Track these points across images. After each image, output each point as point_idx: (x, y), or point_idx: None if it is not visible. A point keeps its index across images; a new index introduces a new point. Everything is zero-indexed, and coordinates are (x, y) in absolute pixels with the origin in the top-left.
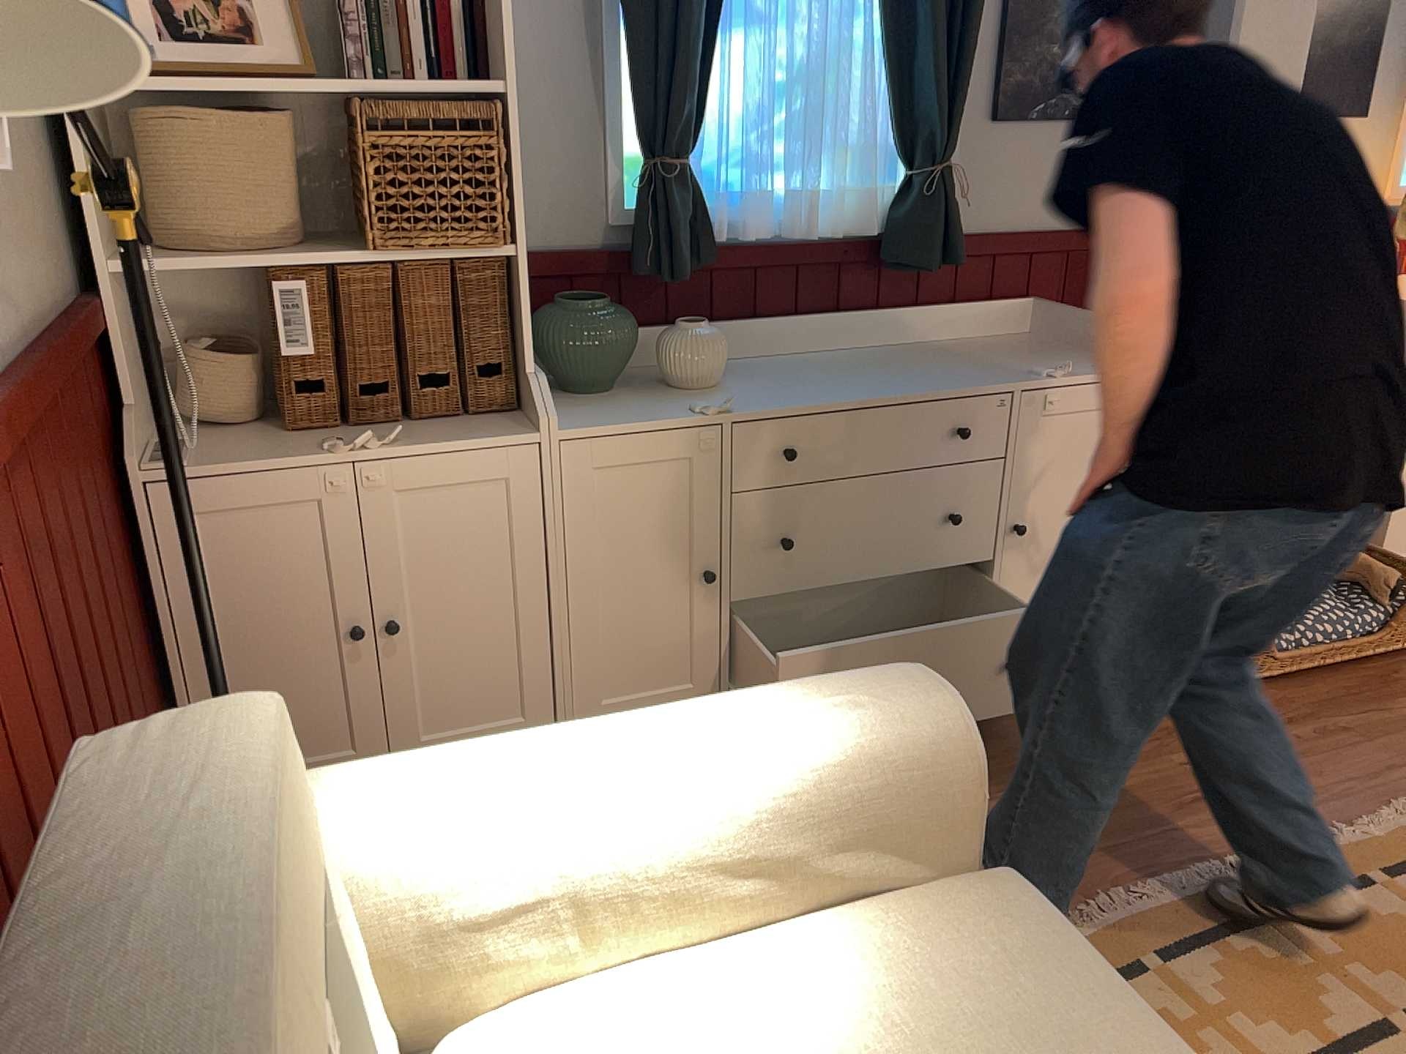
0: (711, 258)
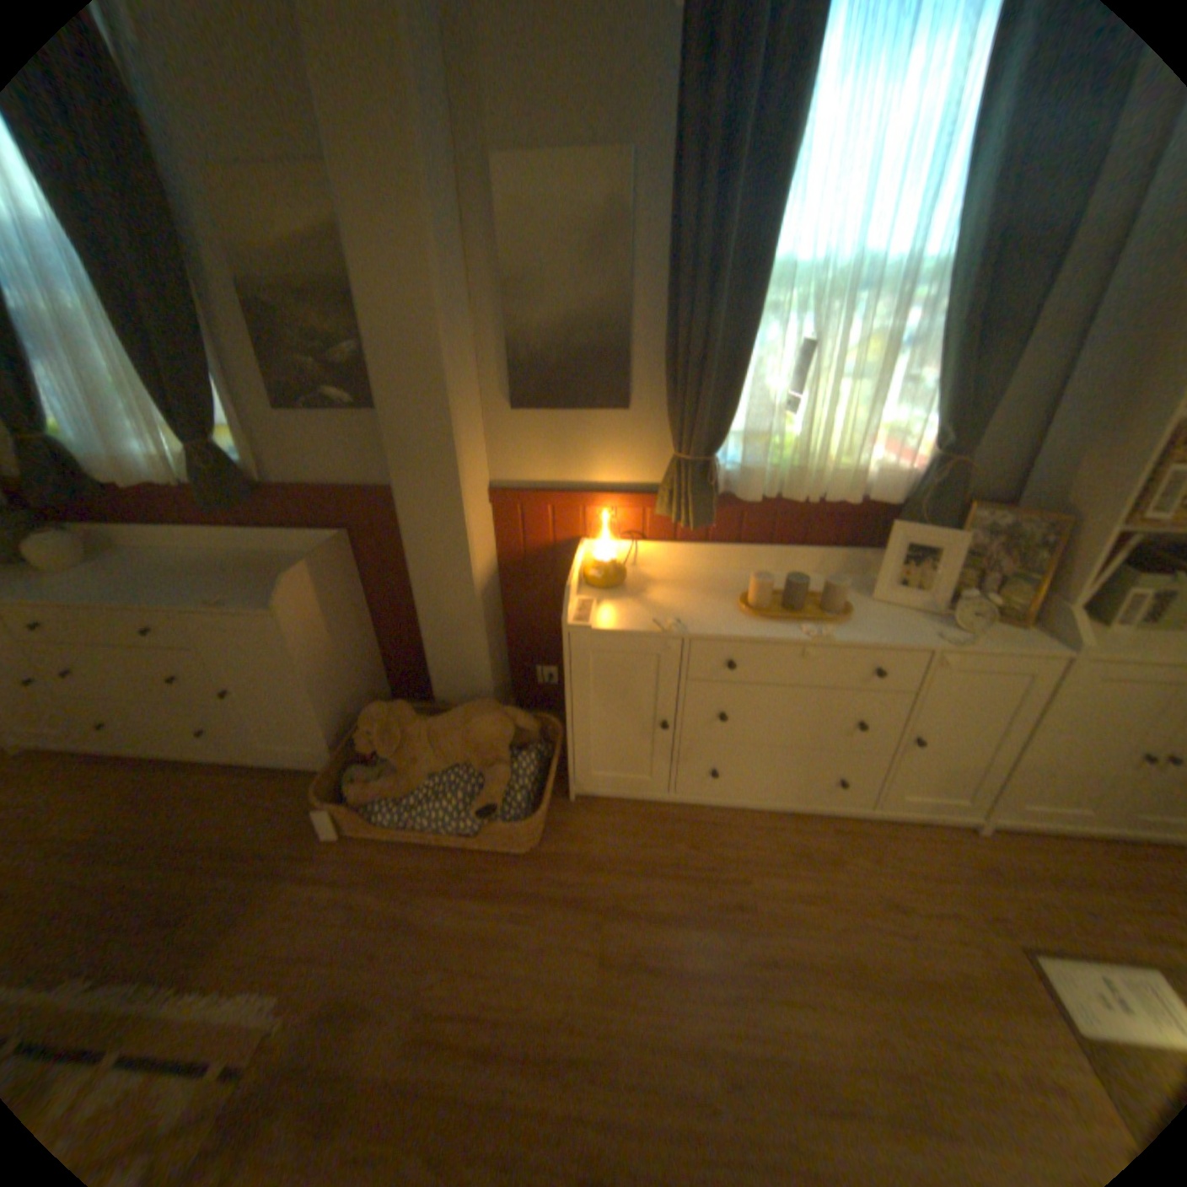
0: (94, 492)
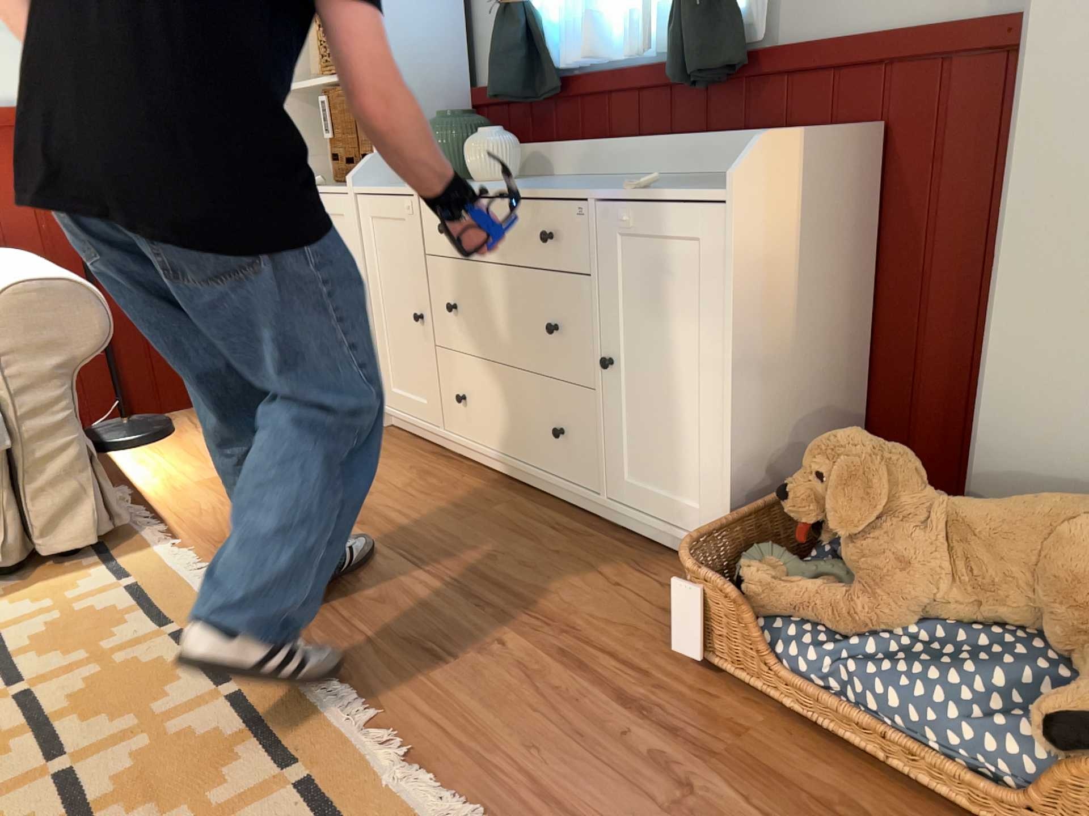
0: (554, 84)
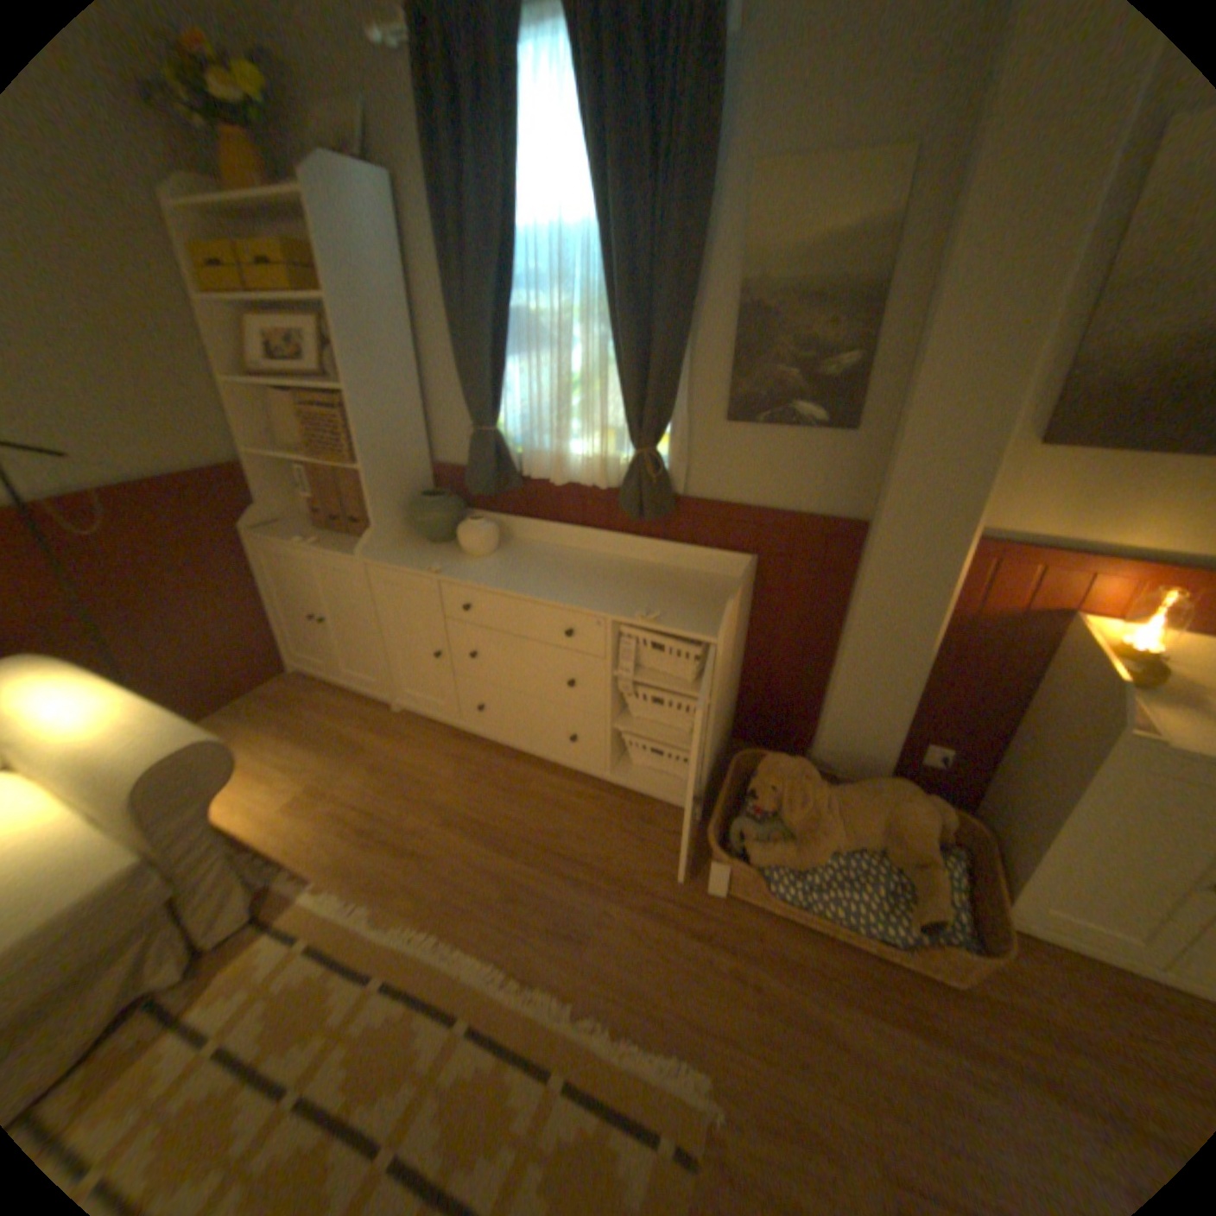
0: (520, 484)
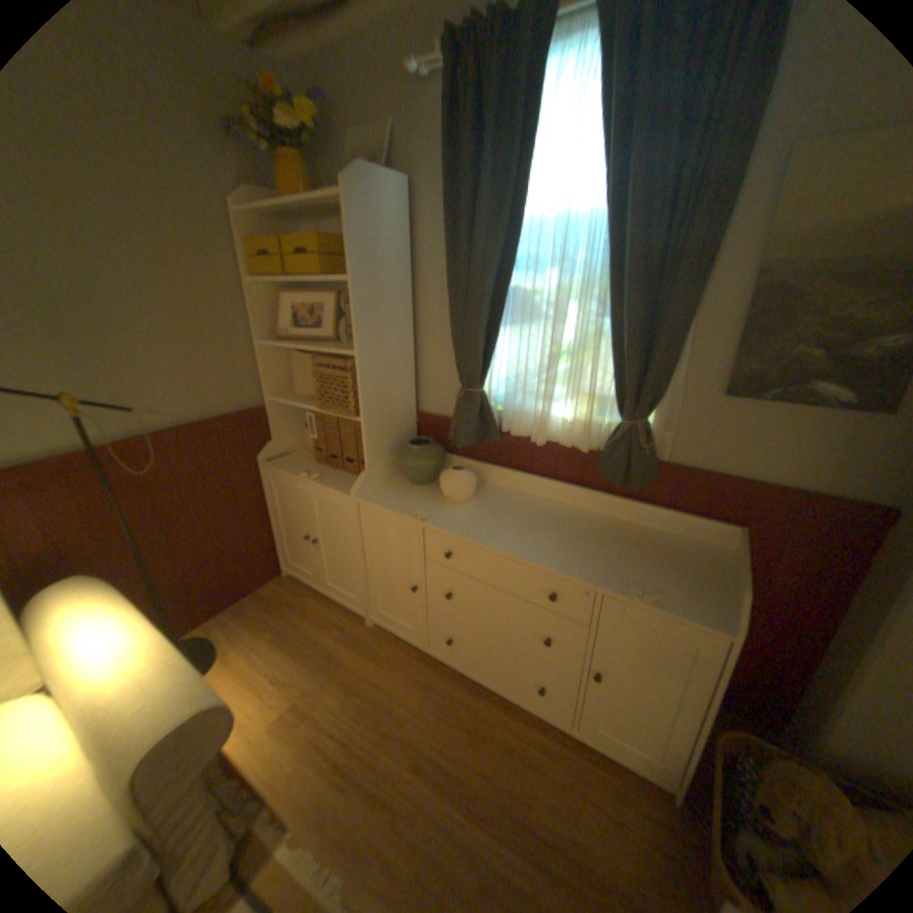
0: (498, 438)
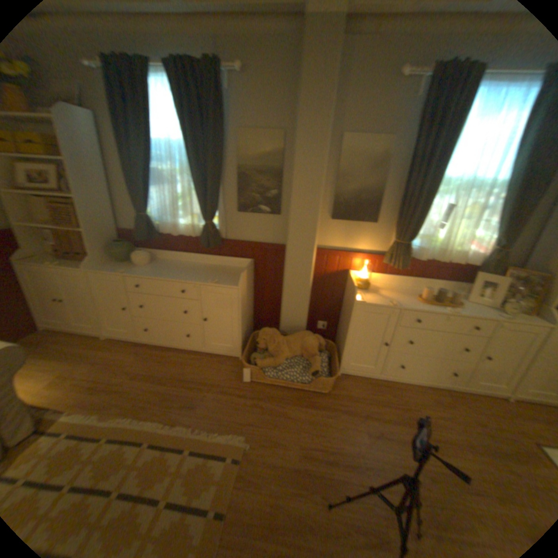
0: (159, 236)
